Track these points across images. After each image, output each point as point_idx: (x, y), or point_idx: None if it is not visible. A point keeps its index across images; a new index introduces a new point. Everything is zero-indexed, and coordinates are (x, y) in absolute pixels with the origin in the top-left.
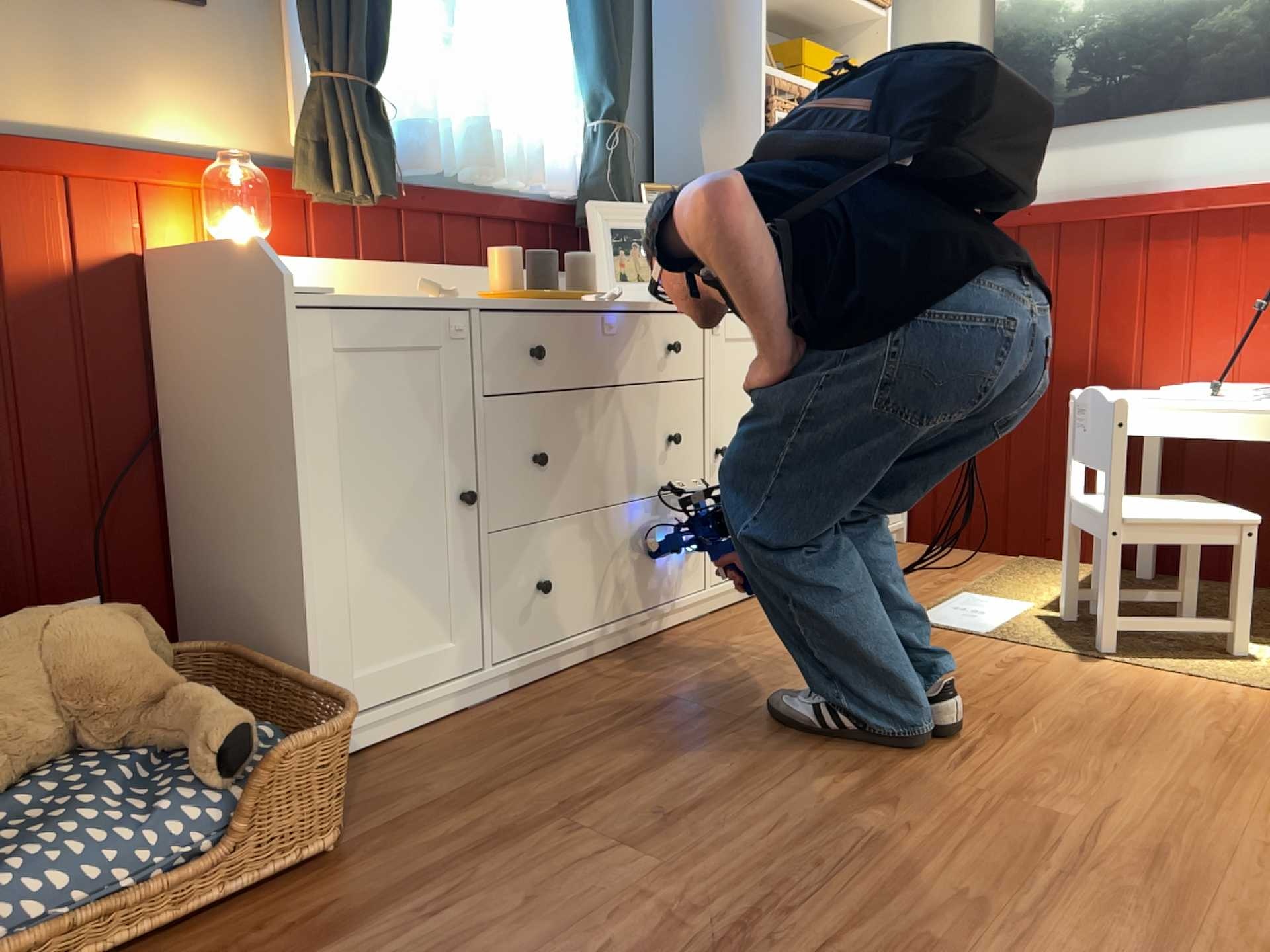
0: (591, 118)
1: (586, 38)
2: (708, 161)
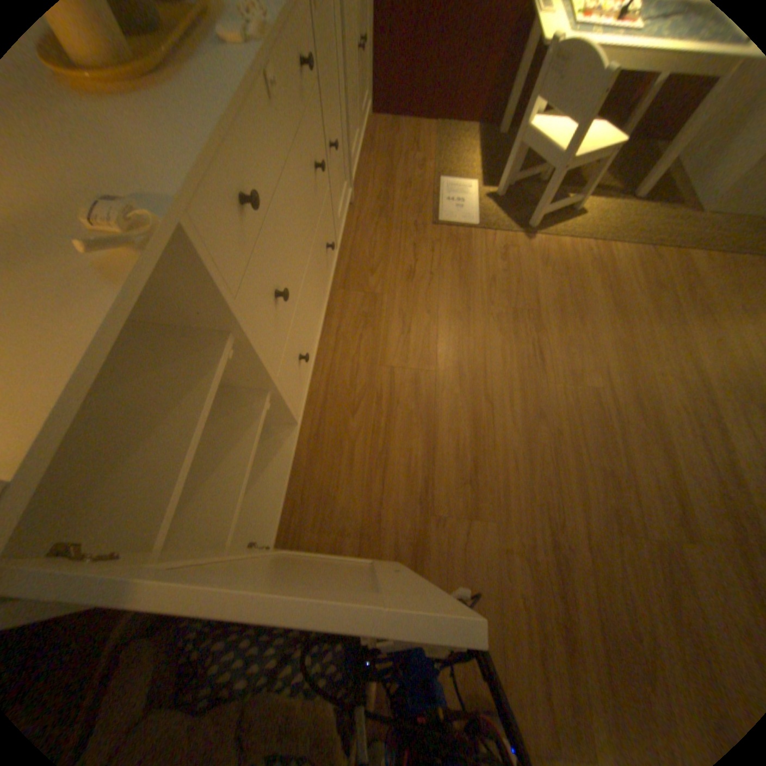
0: None
1: None
2: None
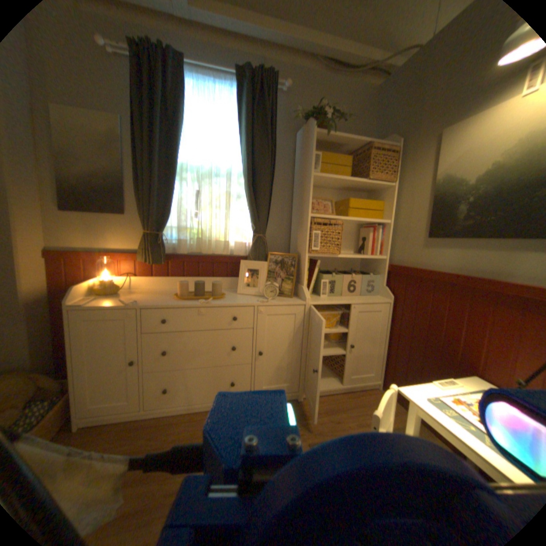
0: (253, 232)
1: (249, 208)
2: (298, 244)
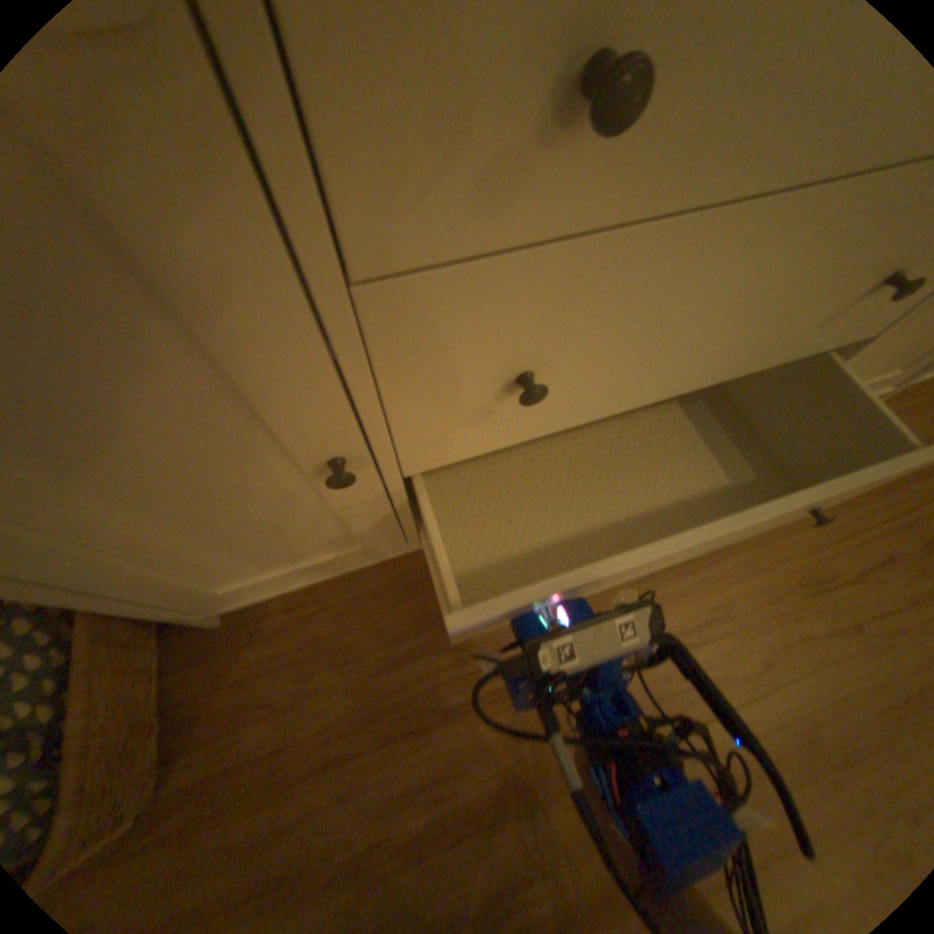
0: None
1: None
2: None
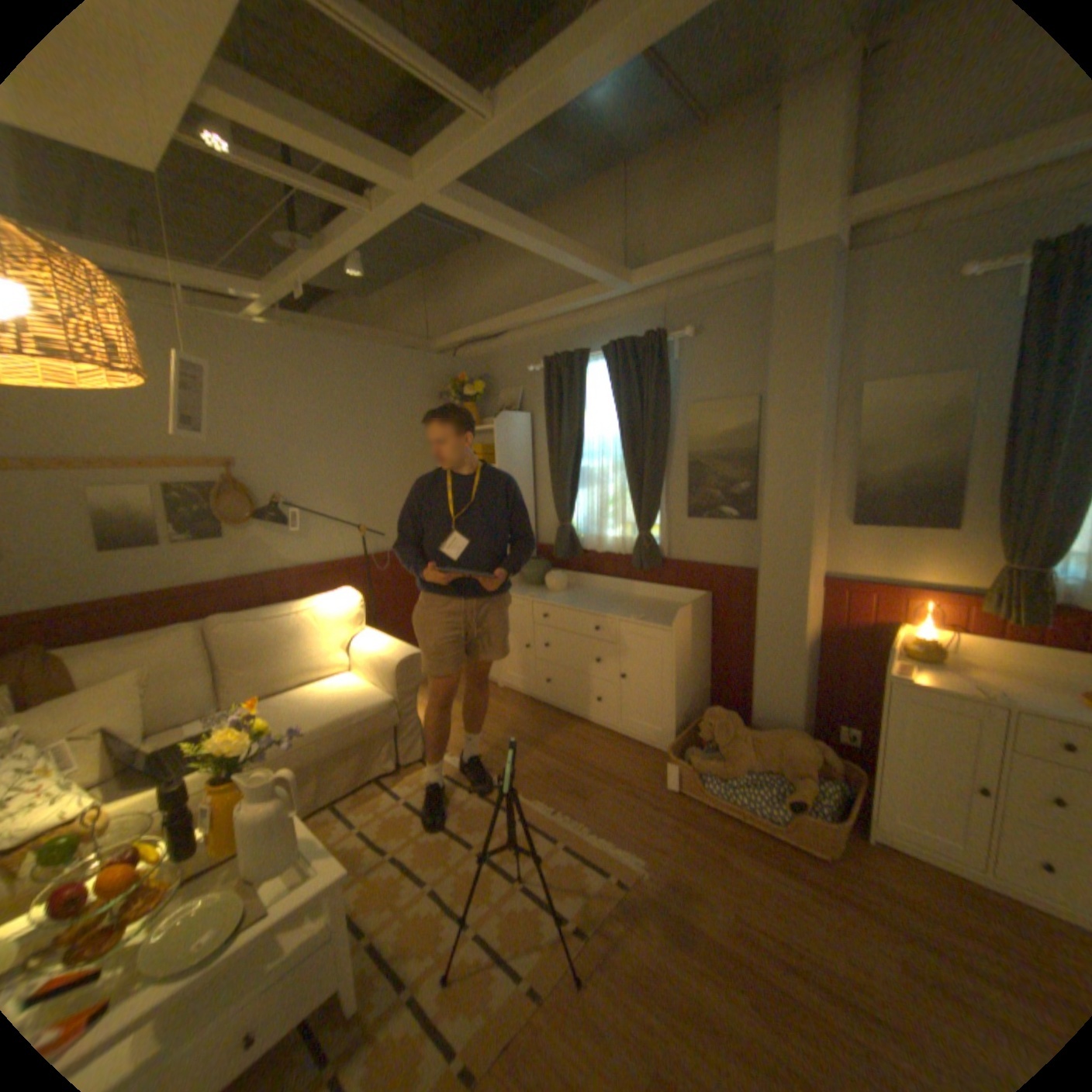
0: None
1: None
2: None
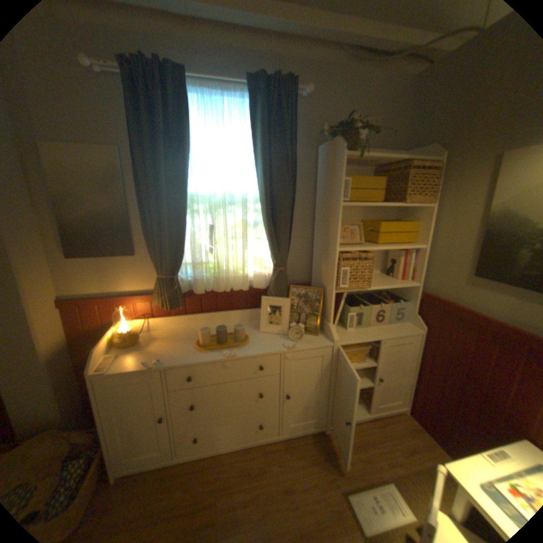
0: (273, 263)
1: (268, 239)
2: (323, 275)
